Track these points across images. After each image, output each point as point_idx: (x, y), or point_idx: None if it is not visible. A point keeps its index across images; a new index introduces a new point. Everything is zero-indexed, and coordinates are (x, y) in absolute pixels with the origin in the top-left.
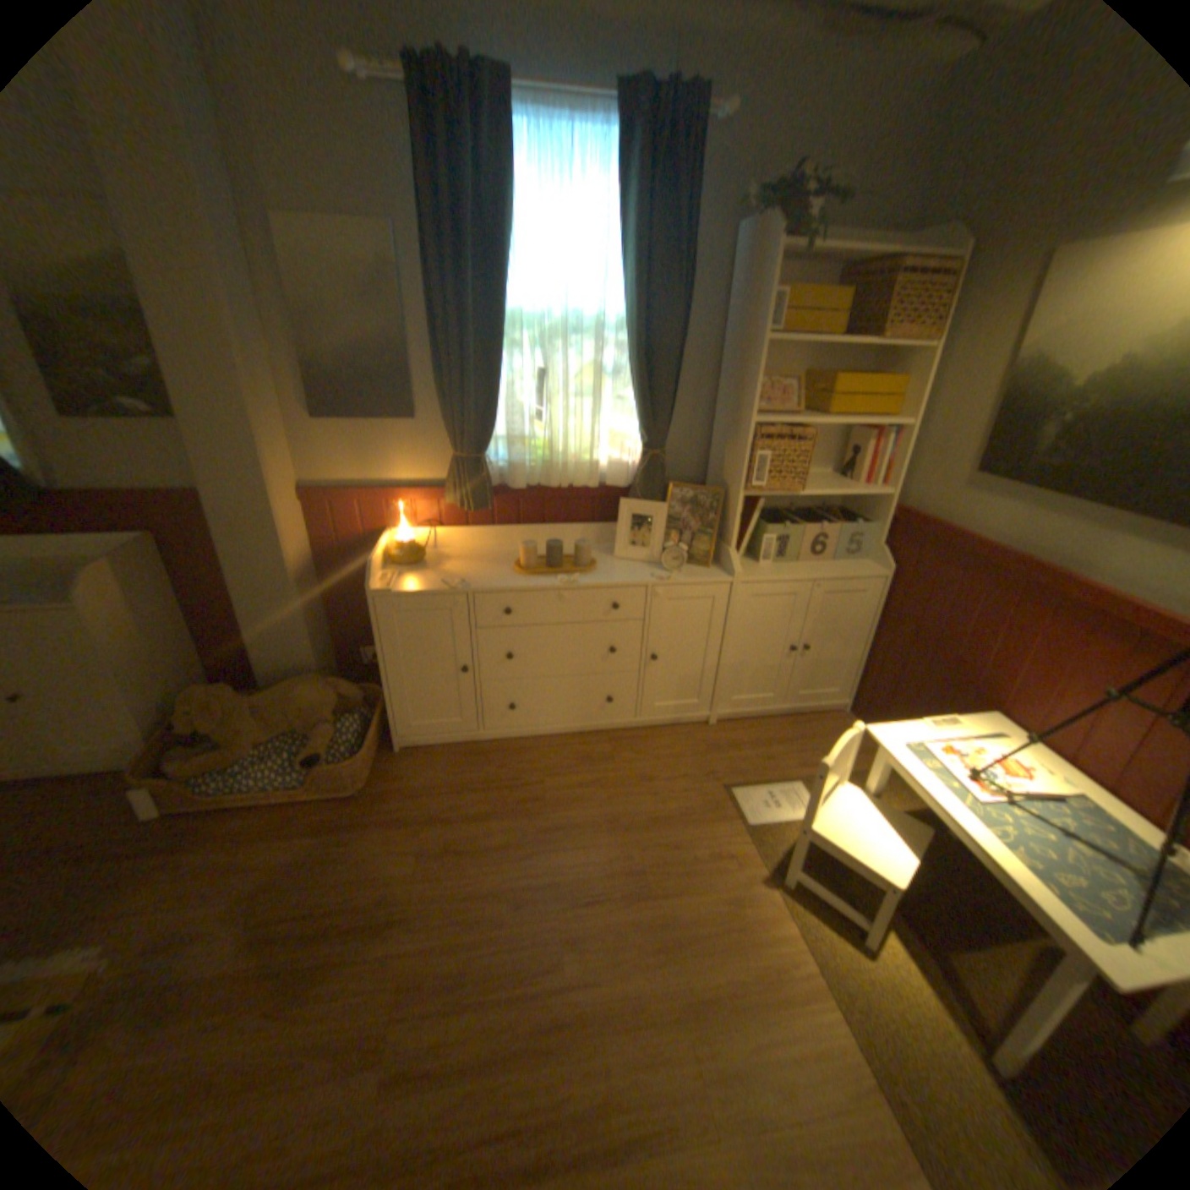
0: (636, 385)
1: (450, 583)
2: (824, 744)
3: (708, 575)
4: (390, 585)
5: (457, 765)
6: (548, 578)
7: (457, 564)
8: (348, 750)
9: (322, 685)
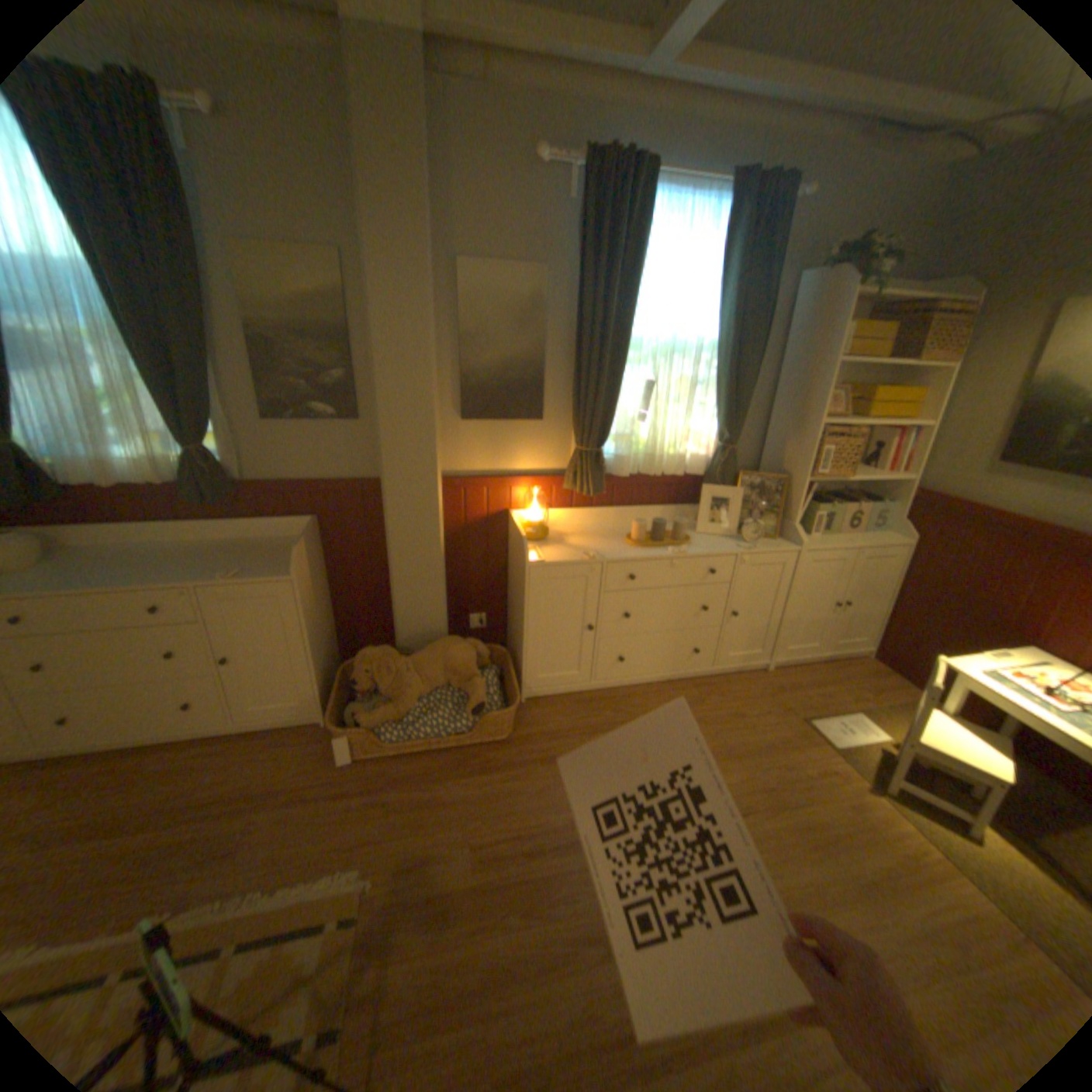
0: (725, 395)
1: (584, 555)
2: (864, 684)
3: (779, 545)
4: (540, 557)
5: (578, 711)
6: (657, 550)
7: (574, 539)
8: (499, 700)
9: (466, 645)
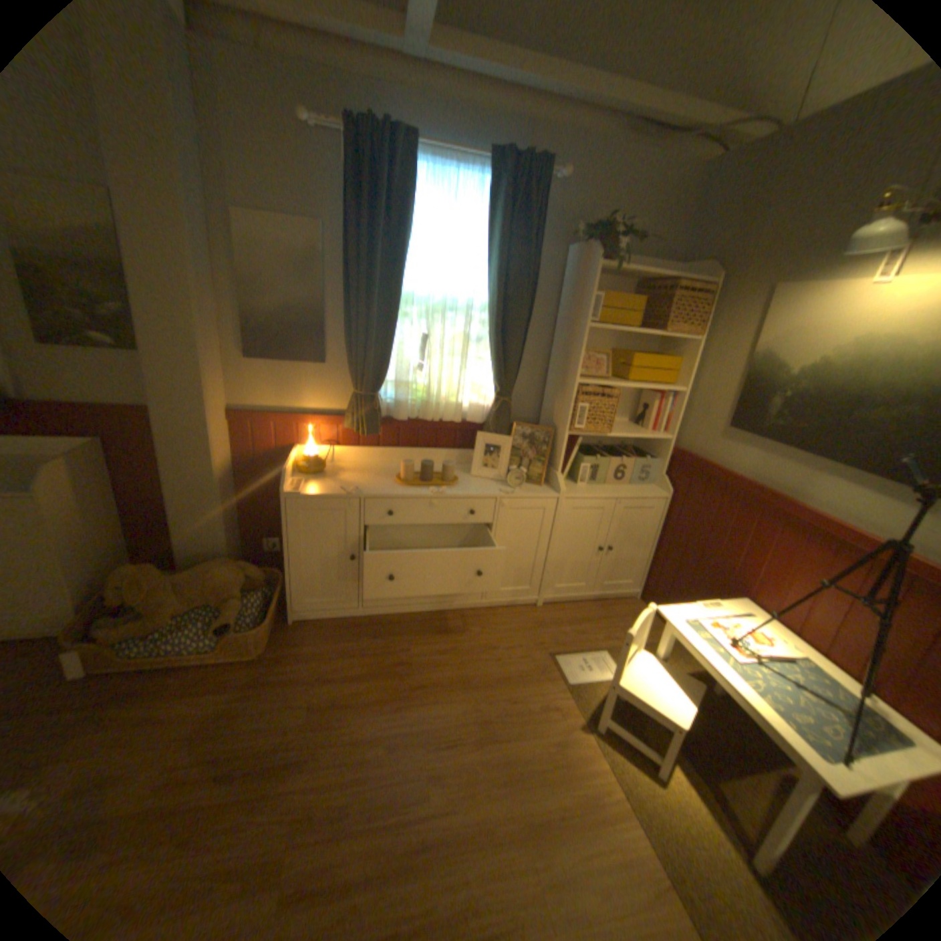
0: (493, 351)
1: (346, 490)
2: (622, 622)
3: (541, 491)
4: (299, 489)
5: (340, 635)
6: (422, 489)
7: (350, 475)
8: (253, 622)
9: (233, 568)
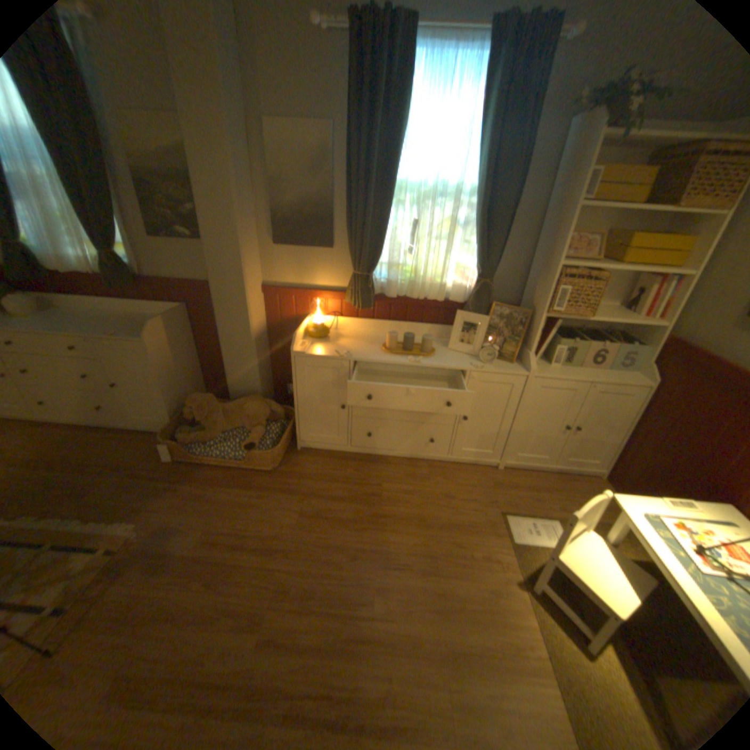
0: (478, 234)
1: (340, 353)
2: (582, 498)
3: (512, 369)
4: (305, 349)
5: (332, 464)
6: (401, 357)
7: (347, 341)
8: (271, 444)
9: (262, 403)
